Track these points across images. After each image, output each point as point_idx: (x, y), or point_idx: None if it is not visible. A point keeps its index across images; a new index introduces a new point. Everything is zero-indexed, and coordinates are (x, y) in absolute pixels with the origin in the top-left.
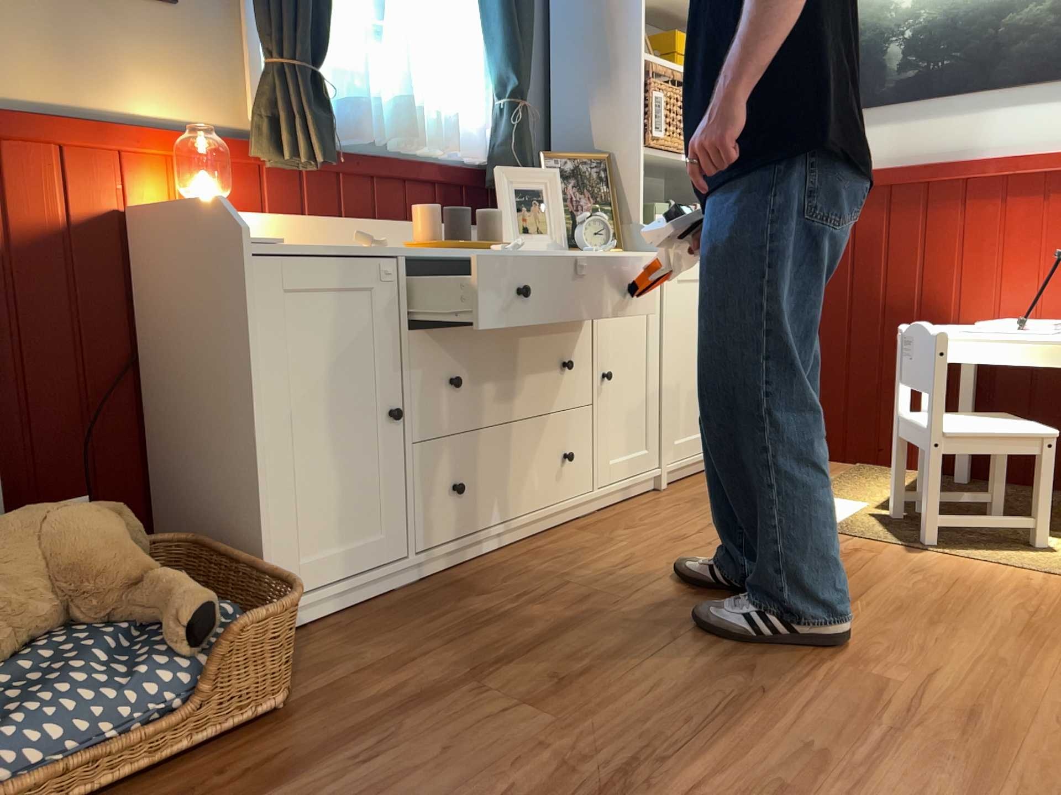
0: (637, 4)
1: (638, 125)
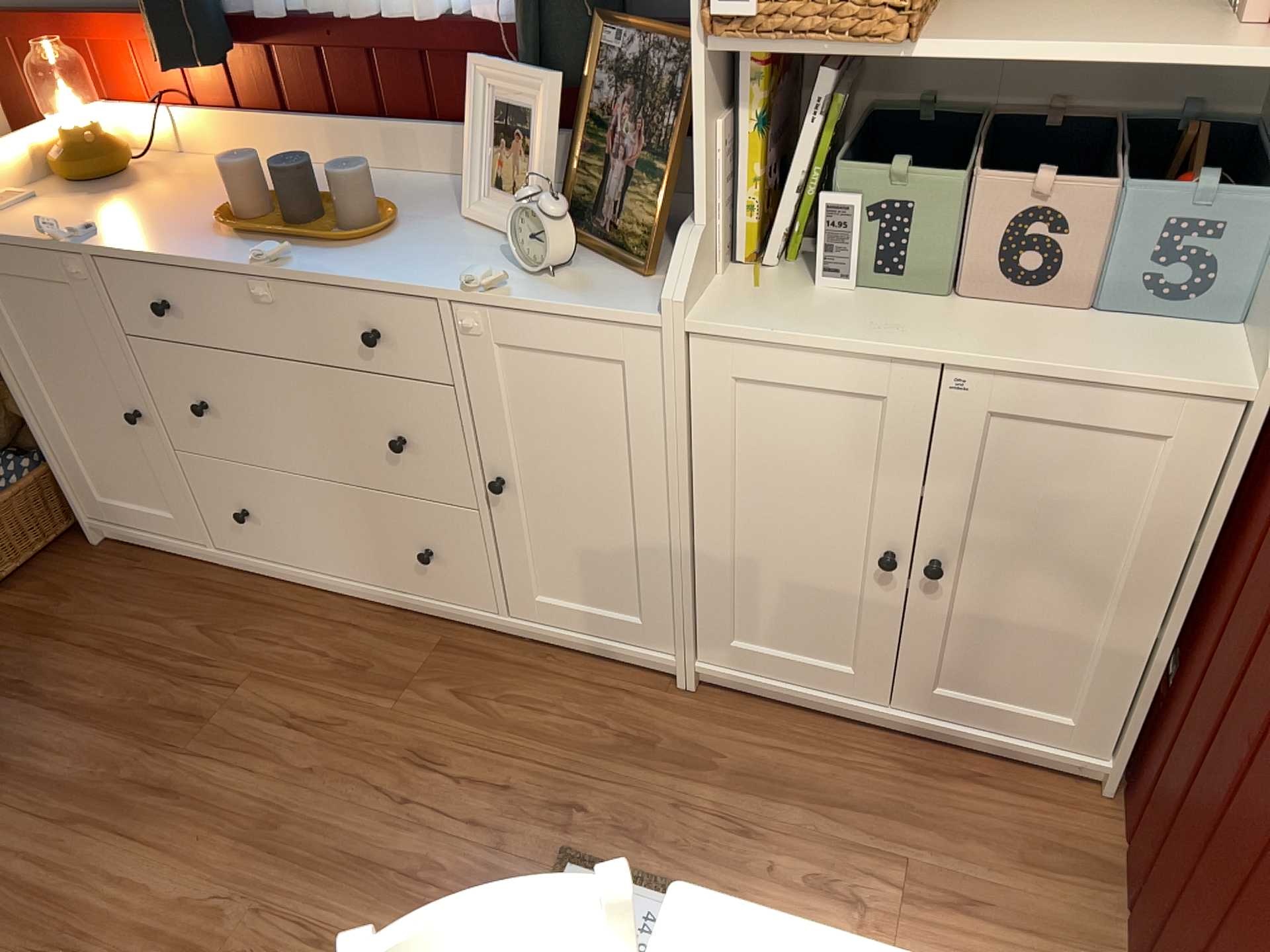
0: None
1: None
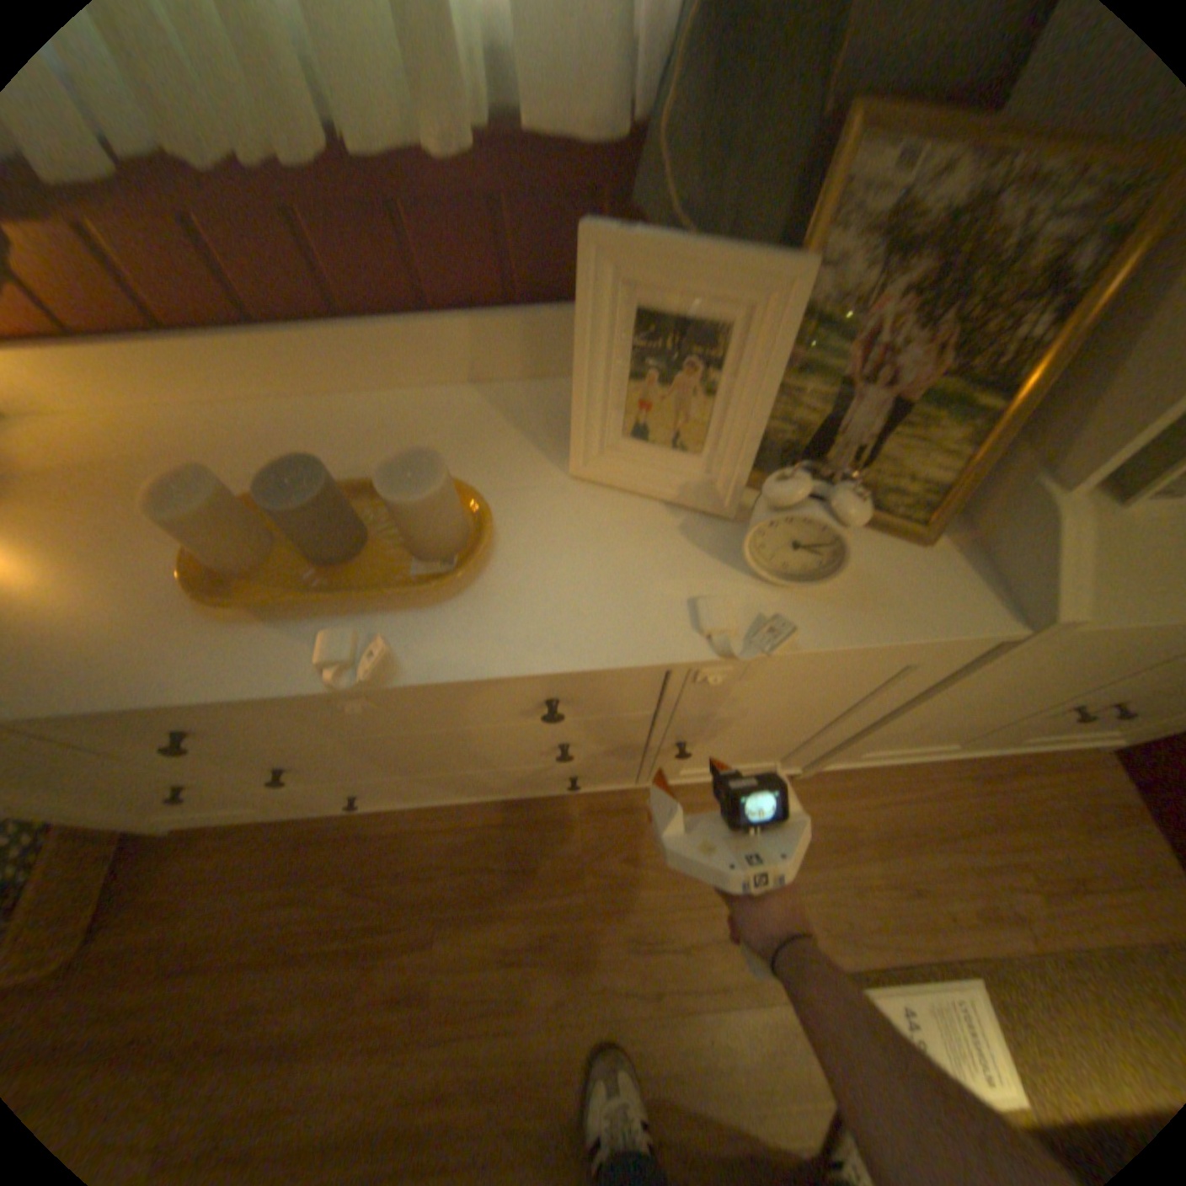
0: None
1: None
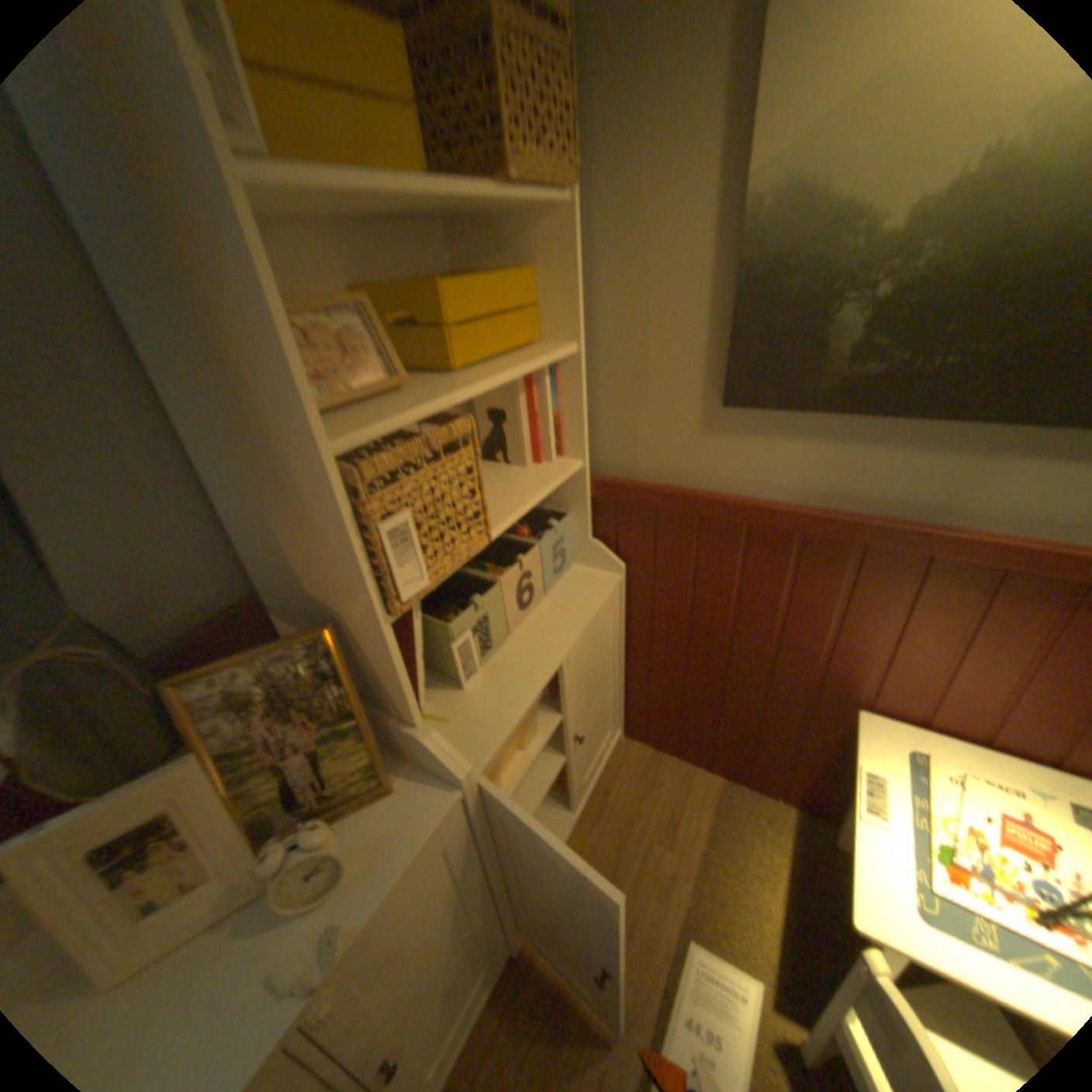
0: (269, 320)
1: (366, 588)
